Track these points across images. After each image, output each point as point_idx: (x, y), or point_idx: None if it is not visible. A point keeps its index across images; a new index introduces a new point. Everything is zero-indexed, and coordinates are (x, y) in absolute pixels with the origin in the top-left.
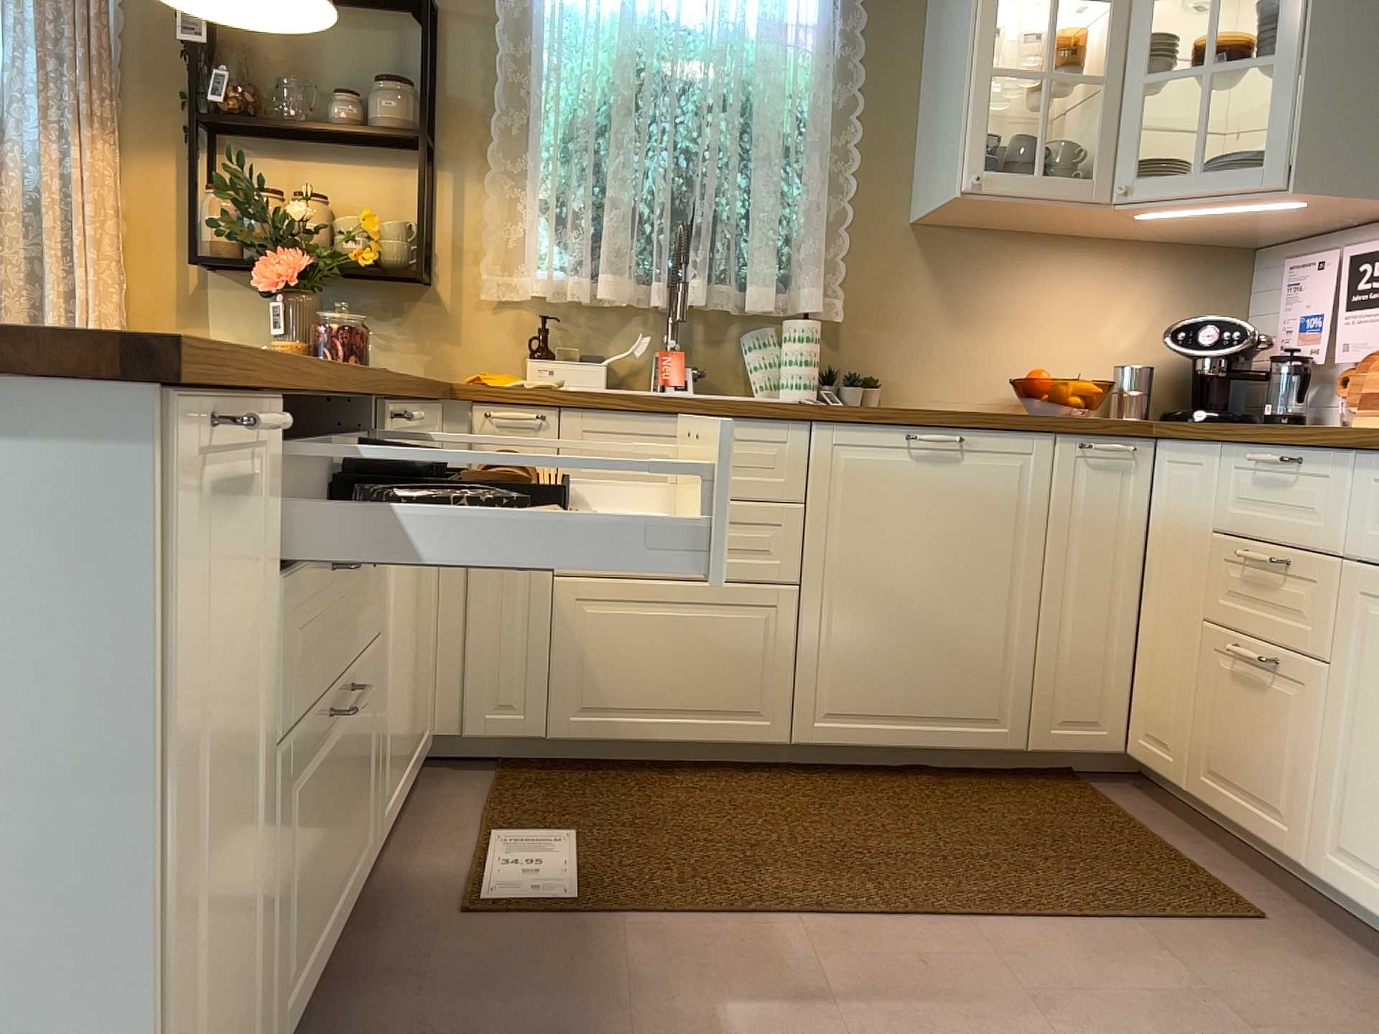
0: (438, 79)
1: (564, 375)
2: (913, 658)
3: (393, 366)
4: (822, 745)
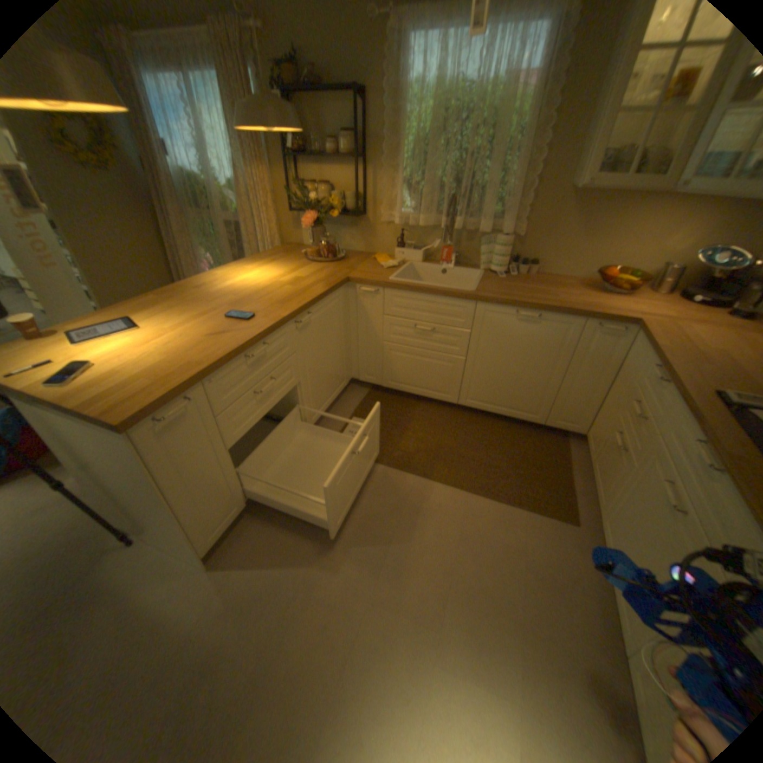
0: (365, 124)
1: (407, 256)
2: (504, 389)
3: (354, 246)
4: (468, 407)
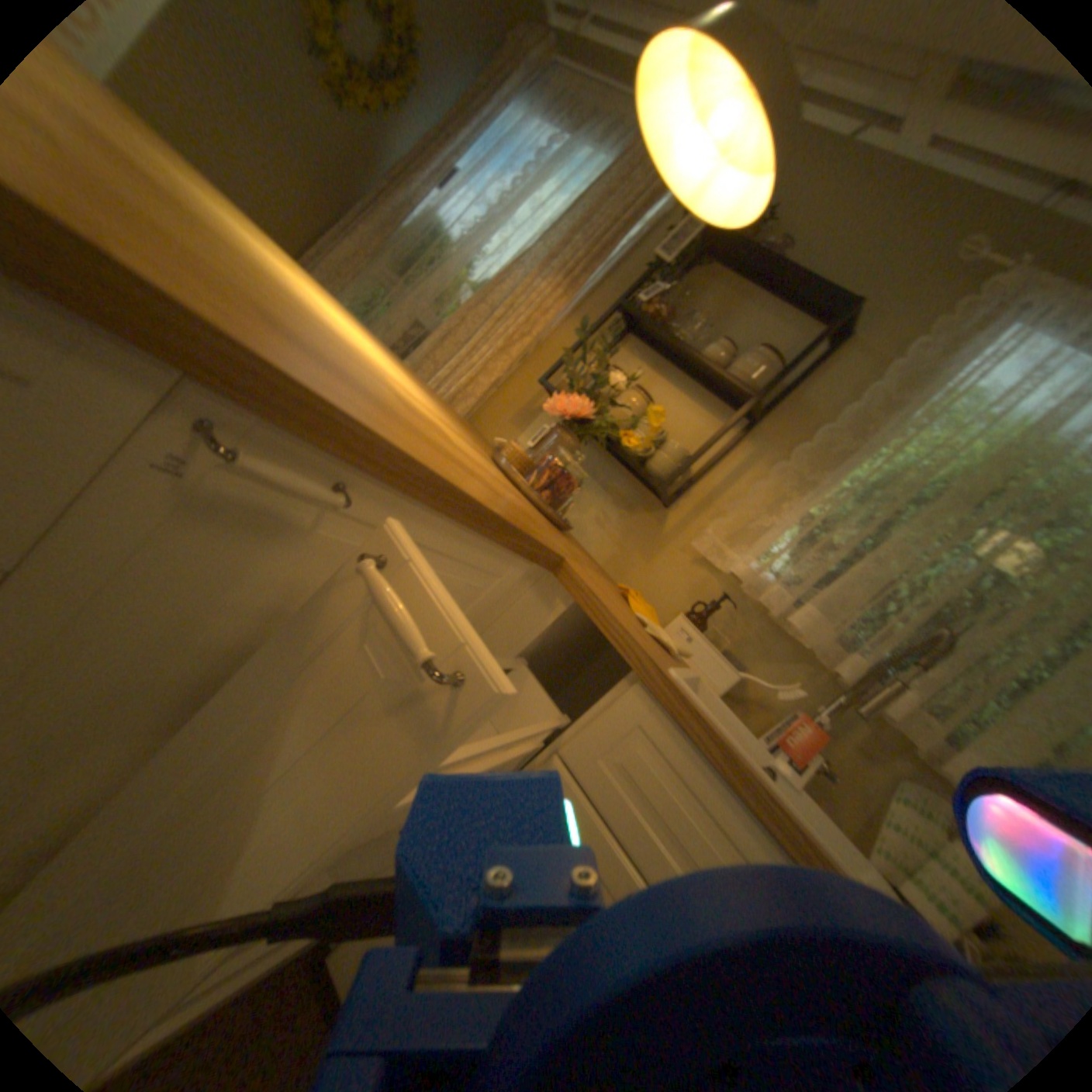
0: (806, 383)
1: (698, 657)
2: None
3: (592, 542)
4: None
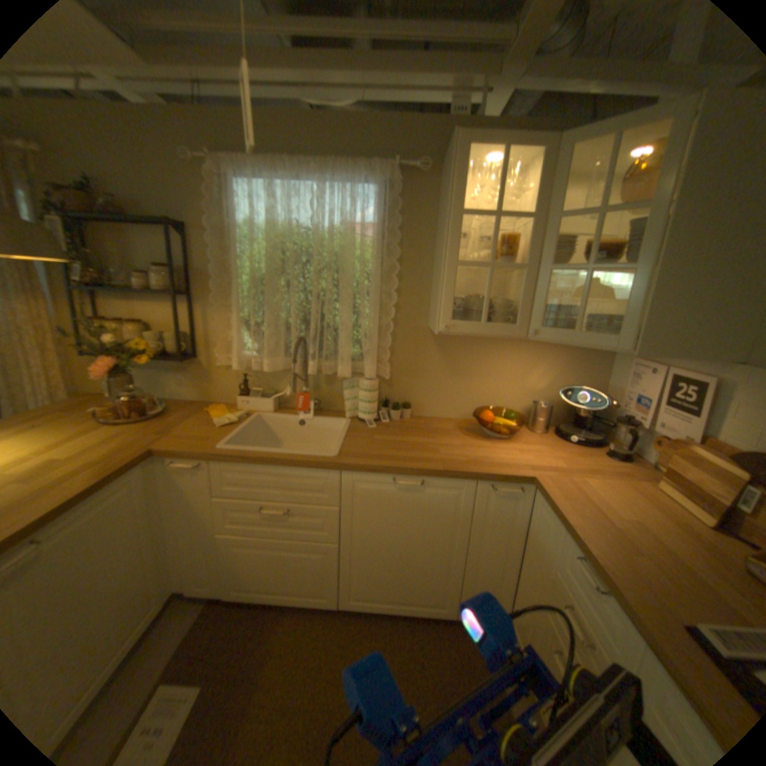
0: (186, 259)
1: (253, 405)
2: (397, 580)
3: (183, 394)
4: (352, 612)
